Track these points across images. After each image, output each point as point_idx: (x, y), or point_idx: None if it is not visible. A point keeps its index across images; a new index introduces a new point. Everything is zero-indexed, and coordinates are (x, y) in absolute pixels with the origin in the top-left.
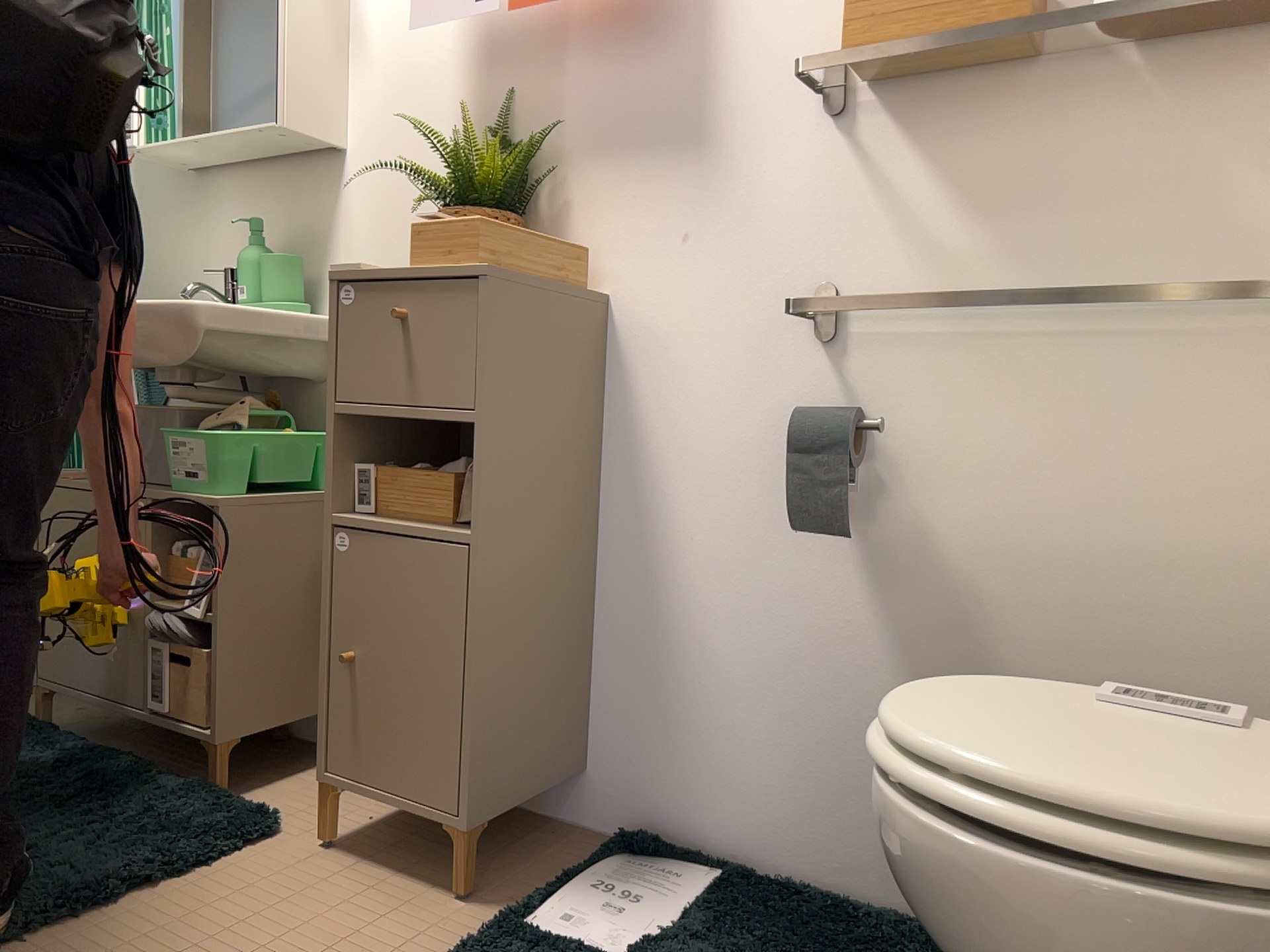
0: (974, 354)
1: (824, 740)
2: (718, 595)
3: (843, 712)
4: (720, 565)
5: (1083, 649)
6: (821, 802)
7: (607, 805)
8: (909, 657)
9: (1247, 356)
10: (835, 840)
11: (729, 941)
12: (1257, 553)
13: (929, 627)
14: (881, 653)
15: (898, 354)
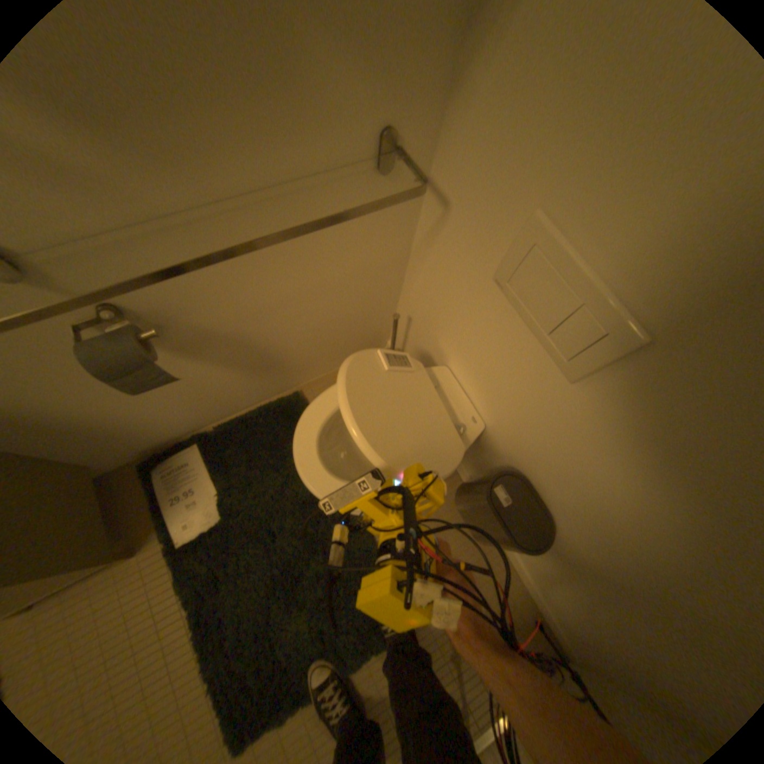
0: (176, 241)
1: (204, 398)
2: (95, 405)
3: (206, 390)
4: (81, 399)
5: (297, 326)
6: (215, 407)
7: (114, 464)
8: (225, 364)
9: (346, 191)
10: (228, 408)
11: (242, 482)
12: (355, 270)
13: (229, 353)
14: (211, 370)
15: (107, 262)
